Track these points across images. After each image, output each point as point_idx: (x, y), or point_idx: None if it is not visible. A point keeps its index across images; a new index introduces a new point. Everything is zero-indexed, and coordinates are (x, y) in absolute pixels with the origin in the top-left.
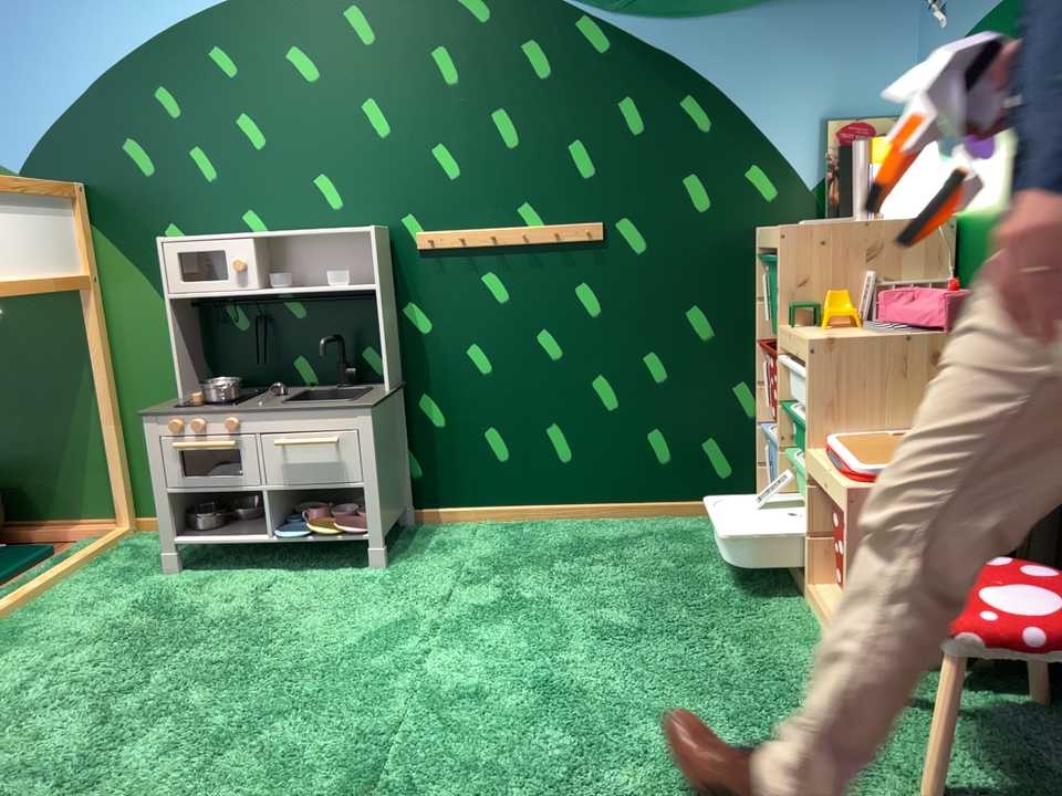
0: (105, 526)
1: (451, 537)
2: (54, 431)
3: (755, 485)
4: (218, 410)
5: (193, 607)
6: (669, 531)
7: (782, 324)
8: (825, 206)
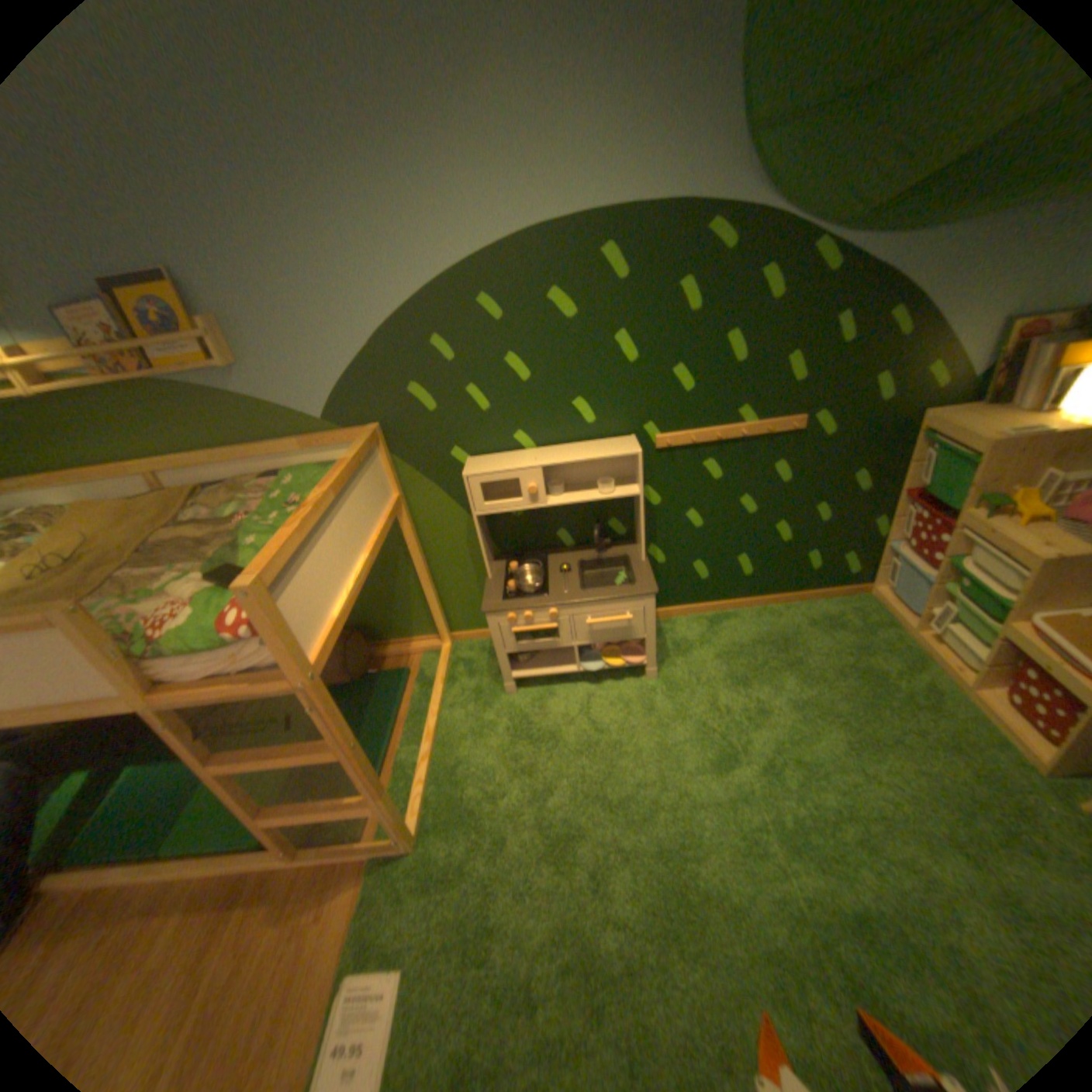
0: (431, 643)
1: (677, 635)
2: (385, 592)
3: (874, 577)
4: (542, 605)
5: (549, 731)
6: (822, 617)
7: (971, 511)
8: (985, 388)
